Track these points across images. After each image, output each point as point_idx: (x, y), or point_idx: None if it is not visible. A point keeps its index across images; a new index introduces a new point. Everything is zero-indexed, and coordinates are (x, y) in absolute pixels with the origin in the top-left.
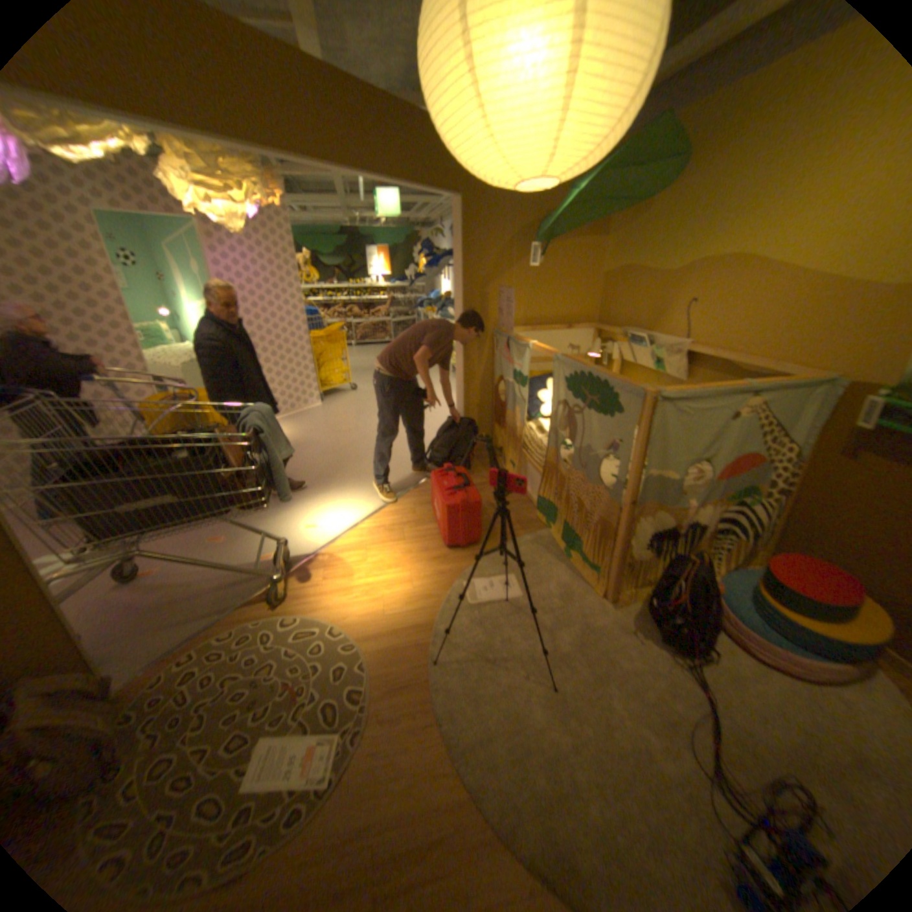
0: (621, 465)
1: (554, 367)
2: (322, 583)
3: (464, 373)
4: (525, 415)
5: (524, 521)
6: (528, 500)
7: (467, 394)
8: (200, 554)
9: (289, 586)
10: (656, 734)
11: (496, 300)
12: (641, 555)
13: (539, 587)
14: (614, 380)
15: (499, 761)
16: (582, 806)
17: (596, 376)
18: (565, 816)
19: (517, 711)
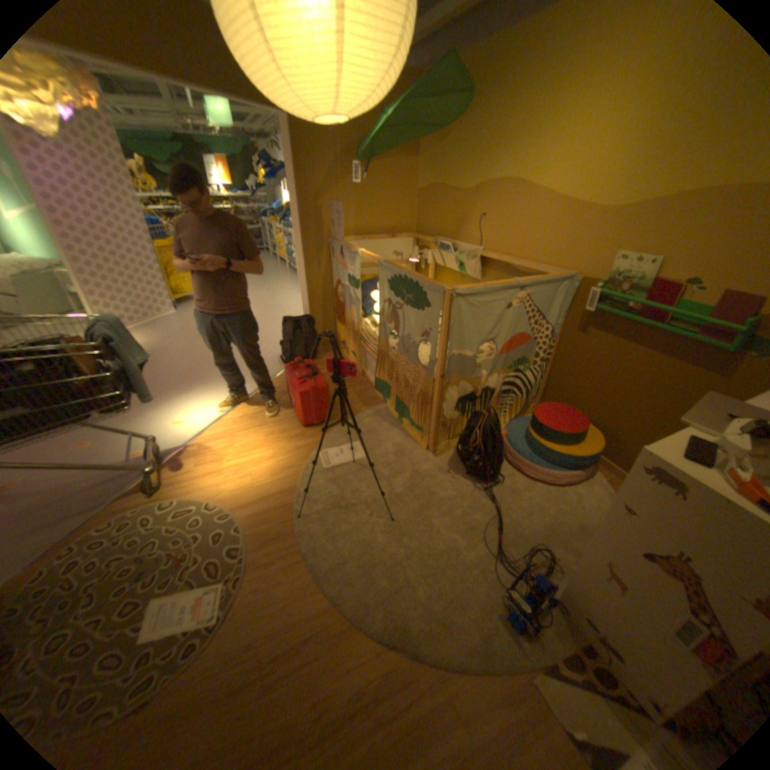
0: (432, 349)
1: (379, 272)
2: (195, 470)
3: (308, 279)
4: (361, 313)
5: (366, 400)
6: (369, 382)
7: (312, 297)
8: (68, 460)
9: (164, 476)
10: (462, 536)
11: (330, 213)
12: (451, 415)
13: (380, 448)
14: (423, 282)
15: (353, 576)
16: (412, 592)
17: (410, 278)
18: (401, 601)
19: (365, 540)
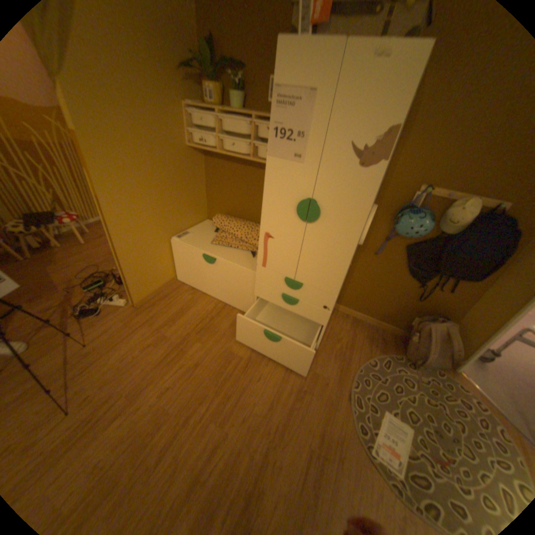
0: None
1: None
2: None
3: None
4: None
5: None
6: None
7: None
8: None
9: None
10: None
11: None
12: None
13: None
14: None
15: None
16: None
17: None
18: None
19: None
